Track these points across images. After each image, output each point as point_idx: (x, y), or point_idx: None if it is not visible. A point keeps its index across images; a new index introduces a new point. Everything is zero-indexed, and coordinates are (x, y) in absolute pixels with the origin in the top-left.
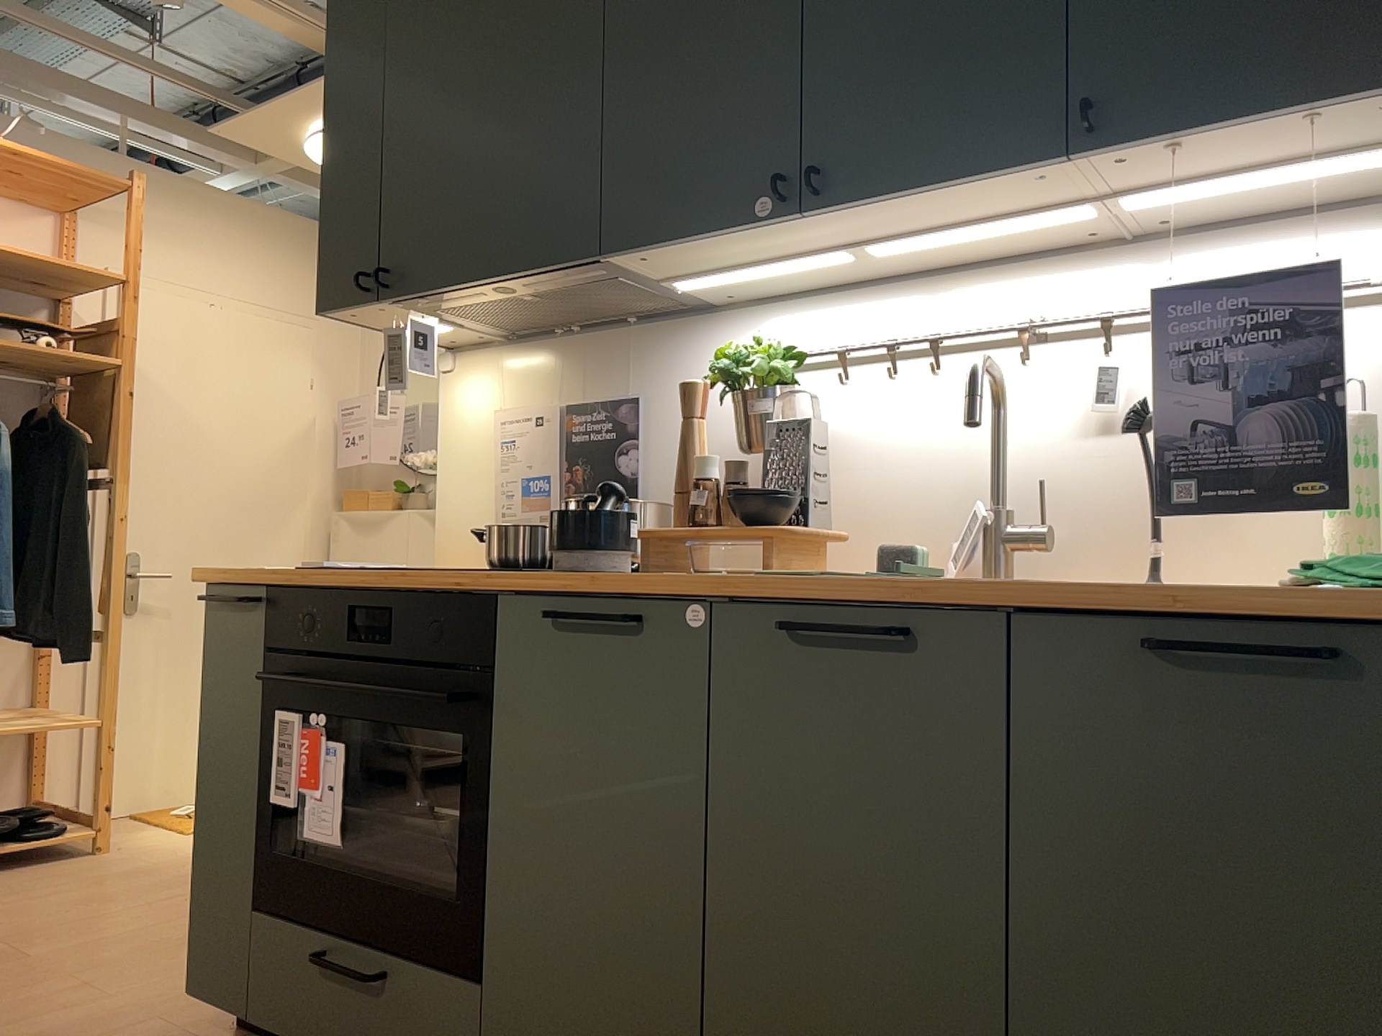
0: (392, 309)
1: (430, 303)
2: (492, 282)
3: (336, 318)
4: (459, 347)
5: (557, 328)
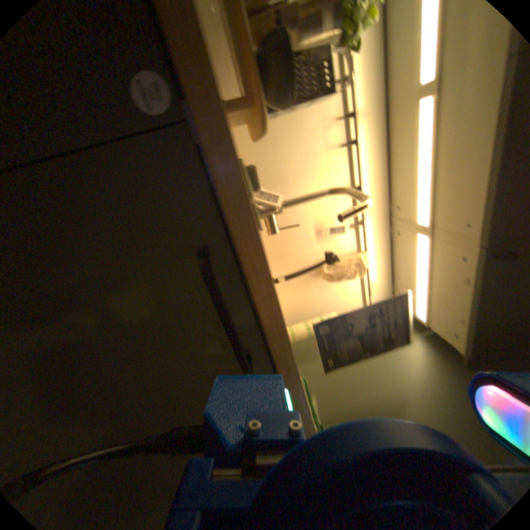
0: None
1: None
2: None
3: None
4: None
5: None
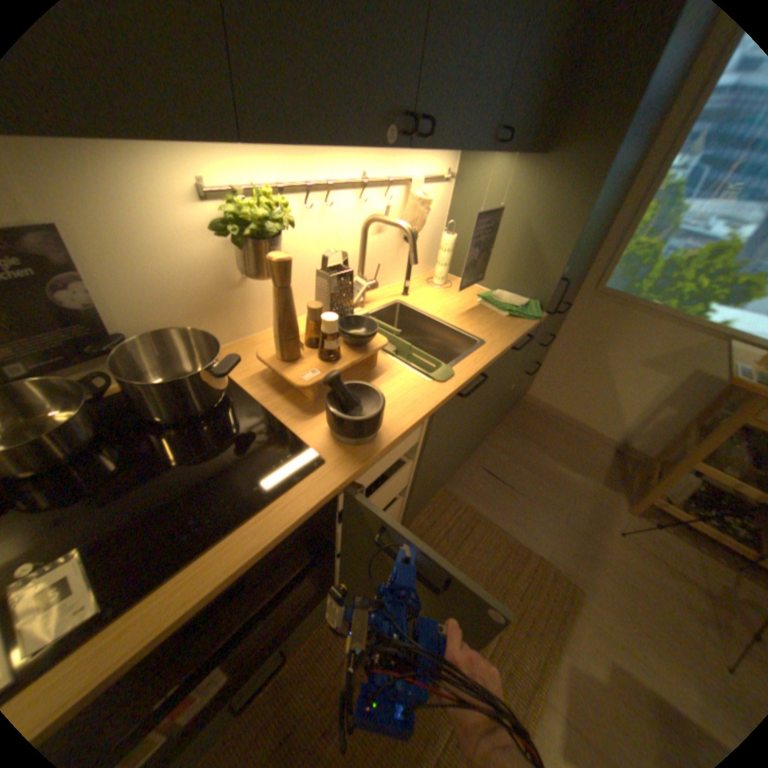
0: None
1: None
2: None
3: None
4: None
5: None
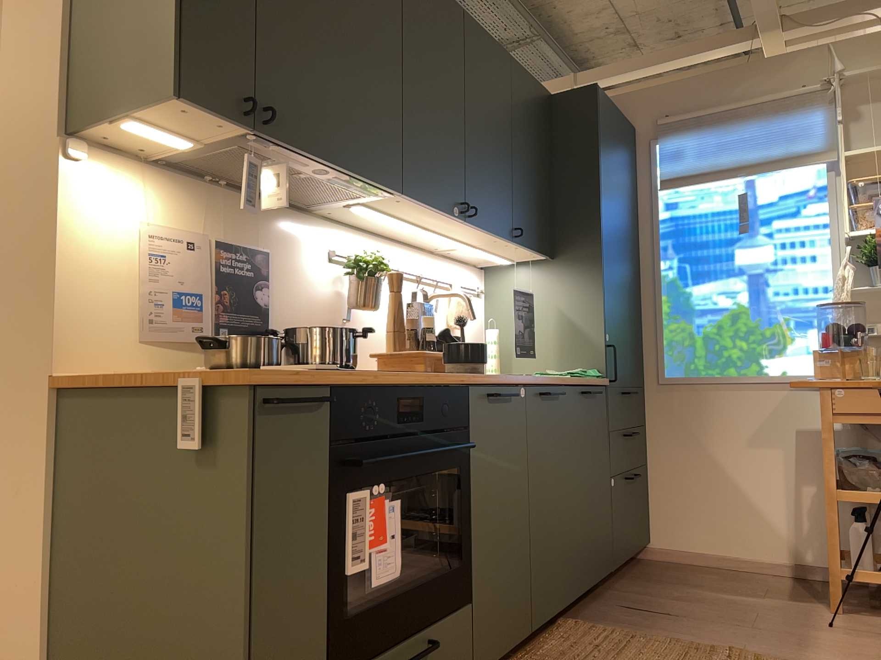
0: (223, 128)
1: (267, 147)
2: (335, 168)
3: (172, 103)
4: (85, 140)
5: (211, 176)
